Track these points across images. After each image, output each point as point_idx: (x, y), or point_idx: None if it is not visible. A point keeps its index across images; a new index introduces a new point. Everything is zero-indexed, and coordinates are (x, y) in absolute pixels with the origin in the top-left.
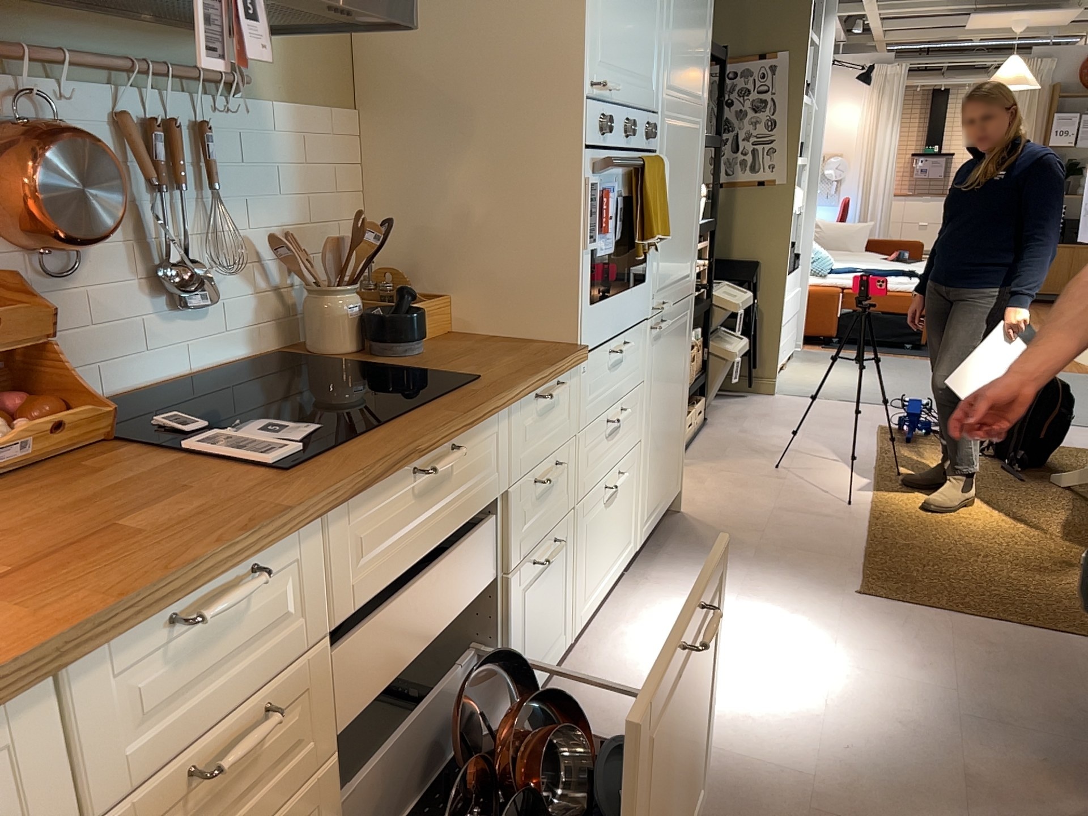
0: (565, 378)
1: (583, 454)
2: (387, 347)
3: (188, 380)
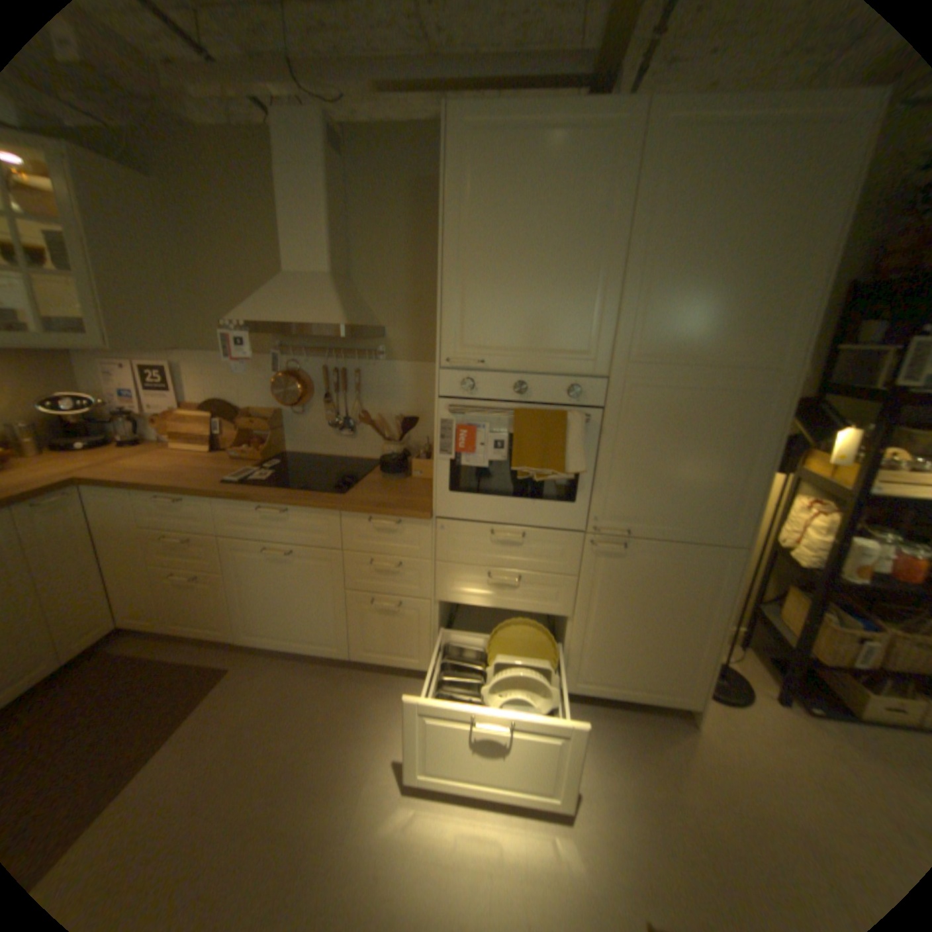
0: (411, 522)
1: (446, 577)
2: (382, 472)
3: (344, 458)
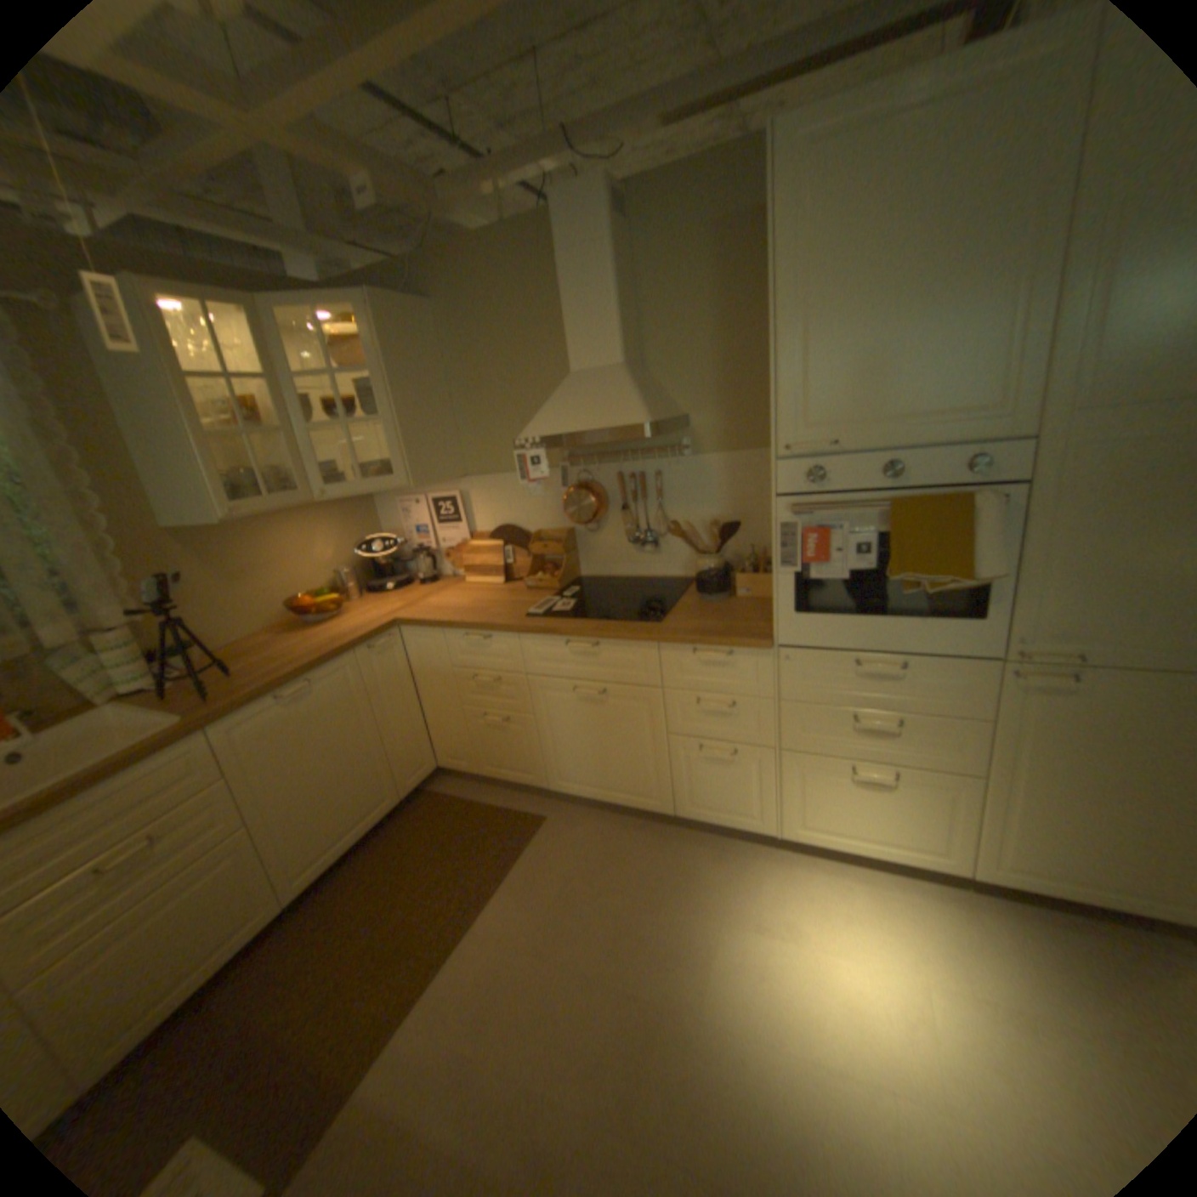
0: (745, 653)
1: (794, 720)
2: (698, 593)
3: (646, 579)
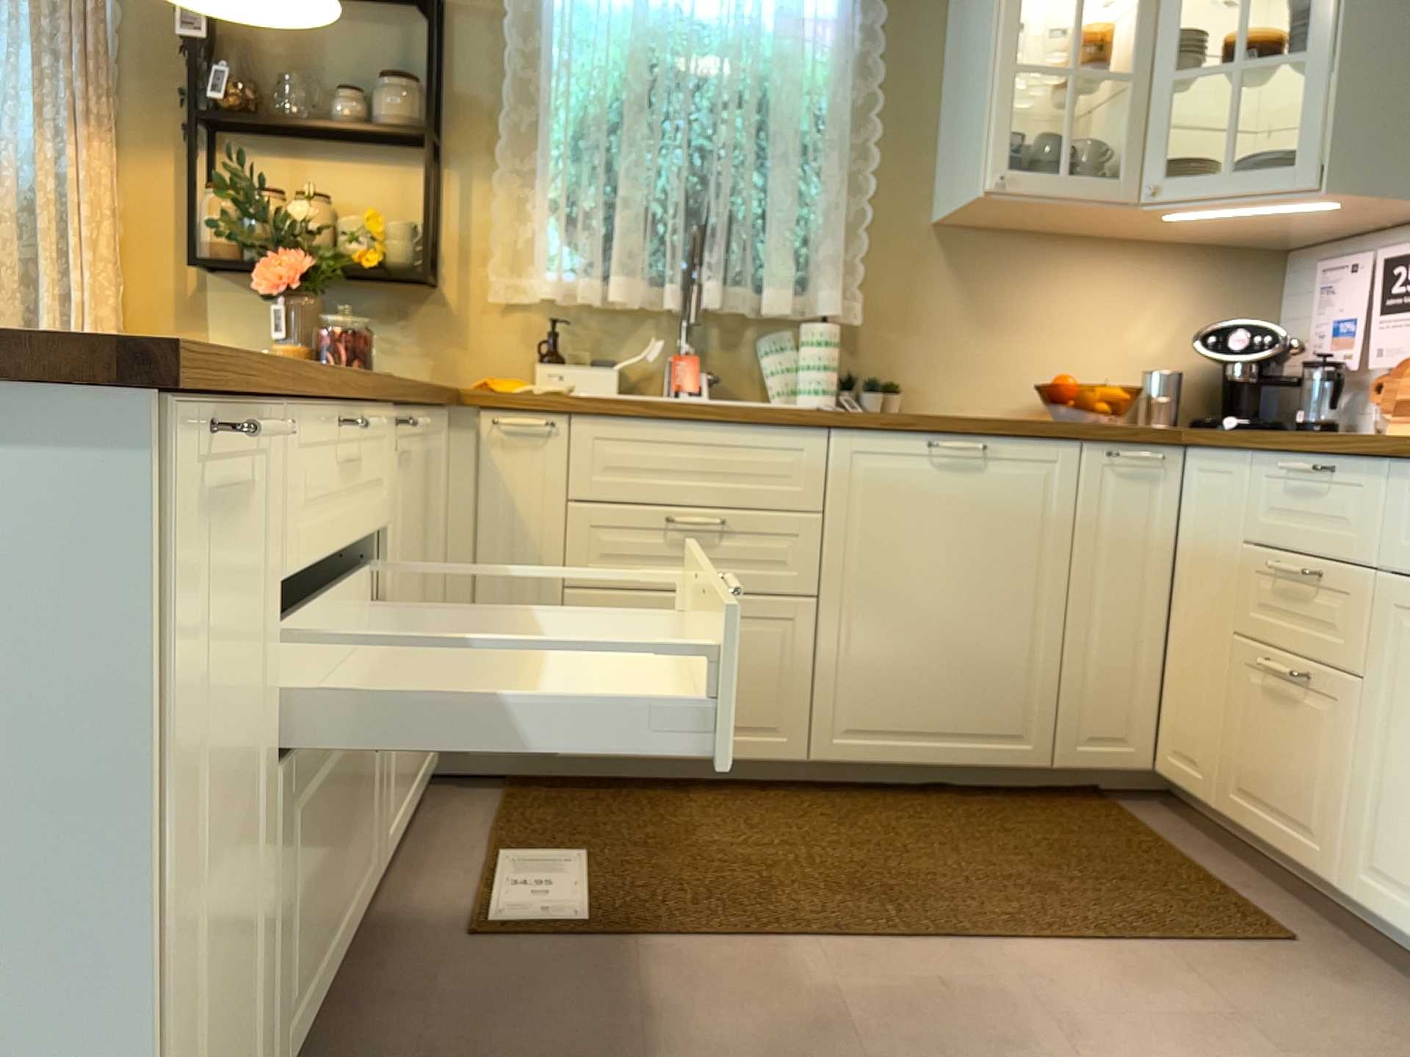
0: None
1: None
2: None
3: None
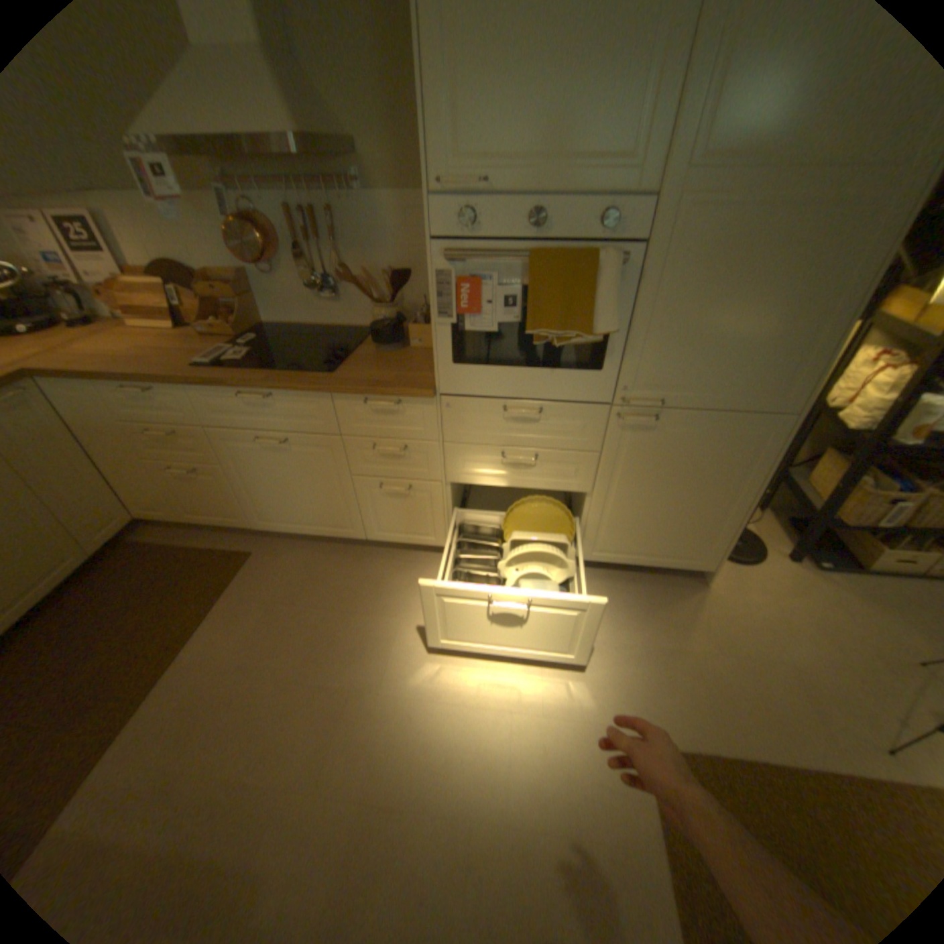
0: (412, 402)
1: (456, 458)
2: (374, 343)
3: (330, 328)
